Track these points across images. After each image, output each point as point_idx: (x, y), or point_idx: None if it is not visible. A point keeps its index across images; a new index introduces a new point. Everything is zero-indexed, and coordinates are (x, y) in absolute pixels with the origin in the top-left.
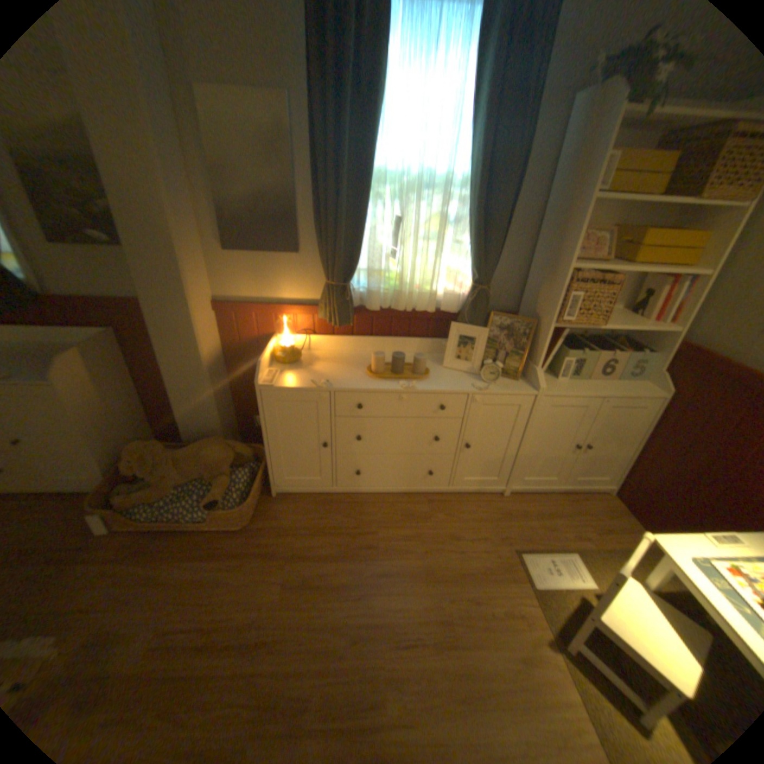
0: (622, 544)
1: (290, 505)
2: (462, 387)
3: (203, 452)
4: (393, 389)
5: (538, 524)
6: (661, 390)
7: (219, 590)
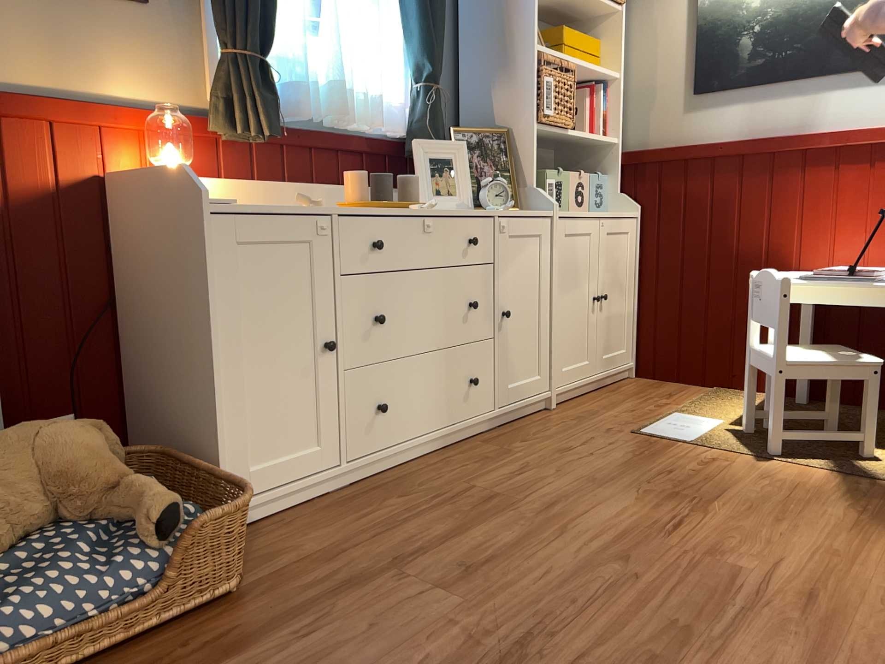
0: (688, 395)
1: (279, 530)
2: (480, 210)
3: (35, 438)
4: (410, 211)
5: (612, 411)
6: (626, 211)
7: (330, 661)
